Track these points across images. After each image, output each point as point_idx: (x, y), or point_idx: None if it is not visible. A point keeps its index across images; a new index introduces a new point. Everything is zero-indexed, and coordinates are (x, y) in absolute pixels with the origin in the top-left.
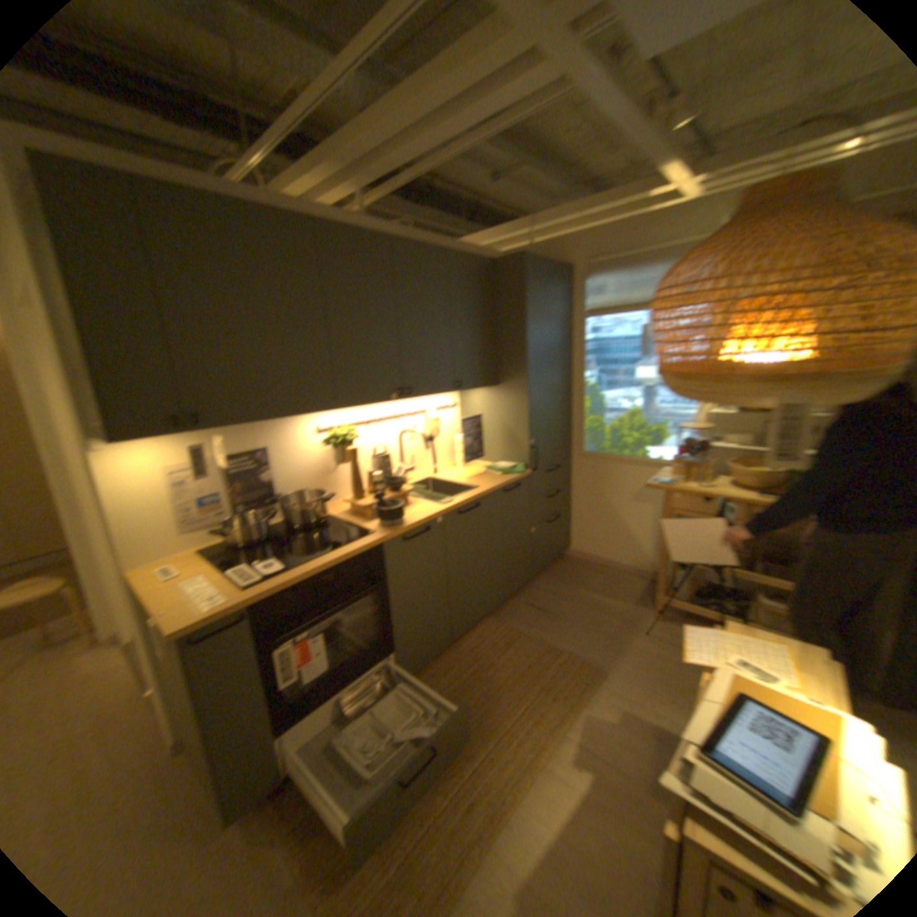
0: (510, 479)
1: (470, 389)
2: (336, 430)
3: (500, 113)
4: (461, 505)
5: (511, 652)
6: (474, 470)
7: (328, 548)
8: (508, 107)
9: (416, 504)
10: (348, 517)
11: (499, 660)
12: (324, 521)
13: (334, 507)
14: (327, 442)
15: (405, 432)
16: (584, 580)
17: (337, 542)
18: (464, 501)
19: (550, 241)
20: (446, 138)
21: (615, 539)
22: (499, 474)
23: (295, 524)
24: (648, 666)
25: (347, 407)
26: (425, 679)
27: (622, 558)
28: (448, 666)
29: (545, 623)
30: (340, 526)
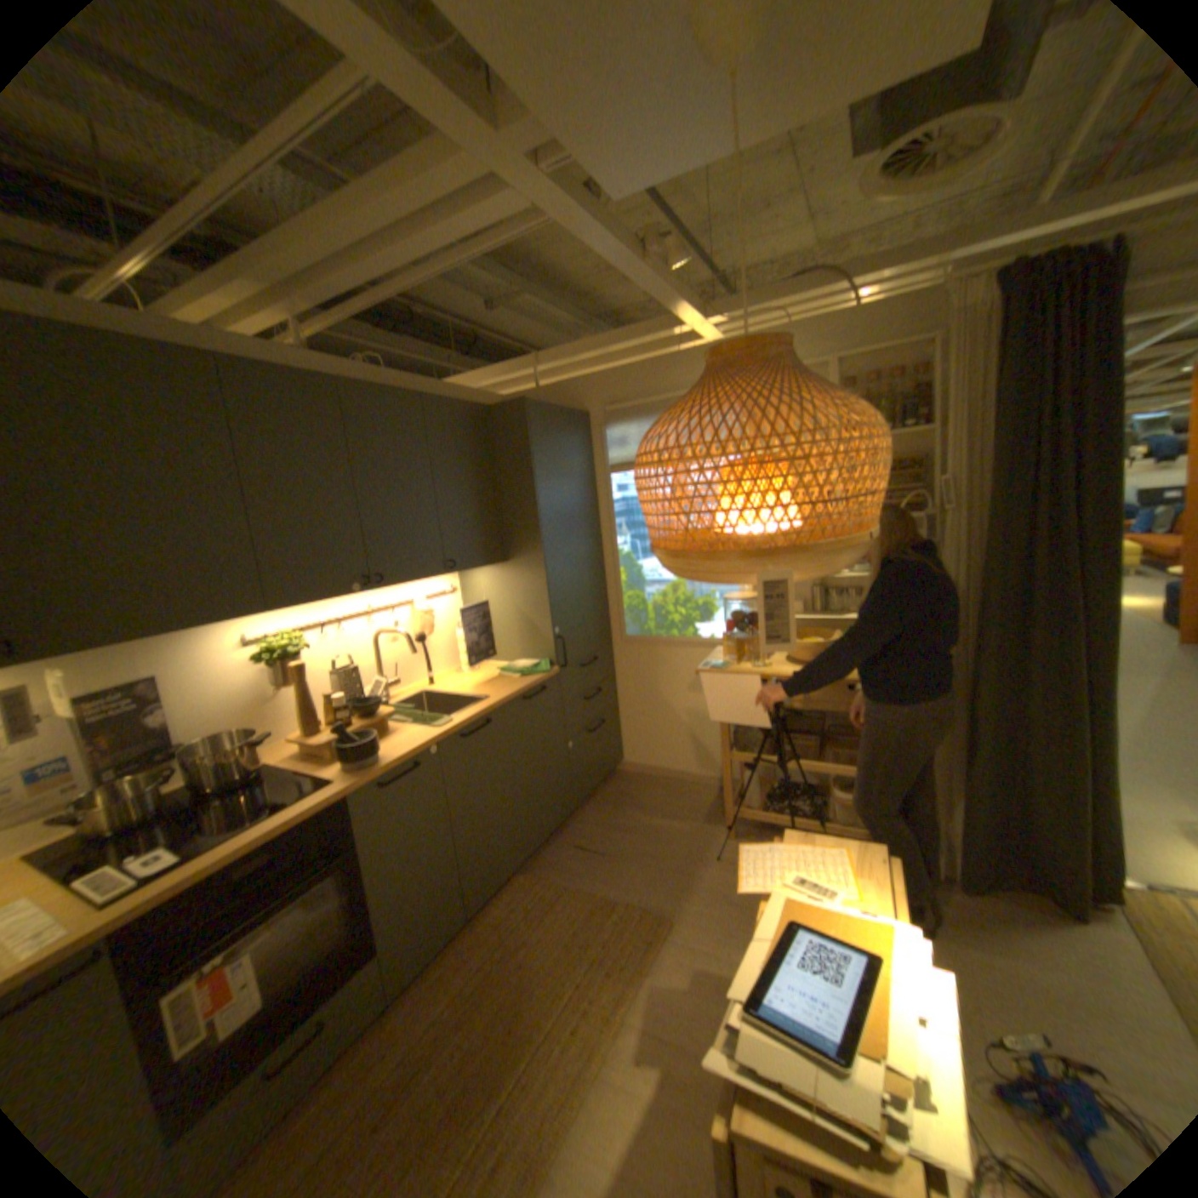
0: (531, 682)
1: (467, 570)
2: (270, 641)
3: (463, 240)
4: (461, 726)
5: (549, 918)
6: (484, 675)
7: (255, 818)
8: (472, 235)
9: (397, 734)
10: (292, 765)
11: (532, 934)
12: (253, 777)
13: (273, 753)
14: (256, 659)
15: (380, 633)
16: (641, 802)
17: (270, 807)
18: (467, 720)
19: (558, 384)
20: (400, 264)
21: (673, 742)
22: (516, 678)
23: (203, 789)
24: (720, 901)
25: (281, 608)
26: (427, 986)
27: (683, 765)
28: (460, 958)
29: (594, 869)
30: (279, 781)
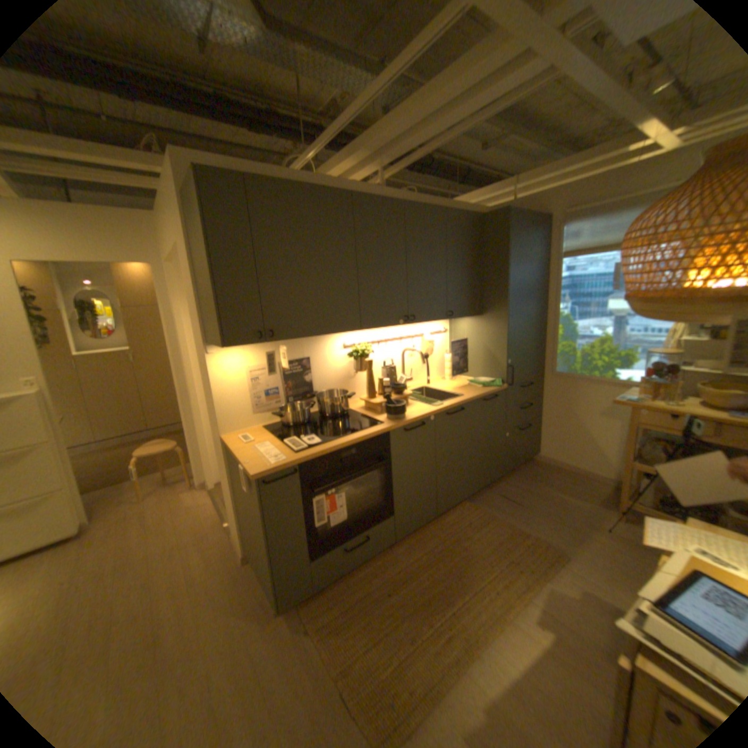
0: (489, 391)
1: (458, 318)
2: (356, 347)
3: (494, 101)
4: (448, 408)
5: (485, 530)
6: (458, 383)
7: (349, 431)
8: (501, 96)
9: (412, 406)
10: (362, 411)
11: (474, 535)
12: (345, 413)
13: (352, 404)
14: (349, 355)
15: (405, 350)
16: (551, 482)
17: (355, 428)
18: (451, 405)
19: (531, 196)
20: (449, 125)
21: (582, 449)
22: (479, 387)
23: (325, 414)
24: (609, 557)
25: (365, 329)
26: (414, 542)
27: (587, 466)
28: (432, 534)
29: (515, 512)
30: (357, 417)
